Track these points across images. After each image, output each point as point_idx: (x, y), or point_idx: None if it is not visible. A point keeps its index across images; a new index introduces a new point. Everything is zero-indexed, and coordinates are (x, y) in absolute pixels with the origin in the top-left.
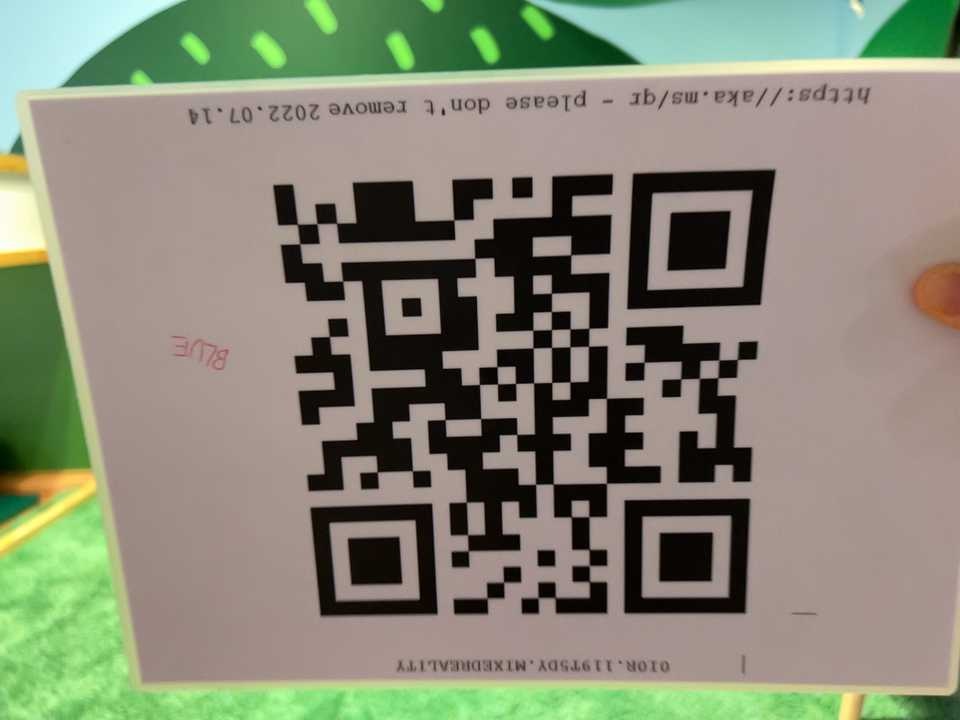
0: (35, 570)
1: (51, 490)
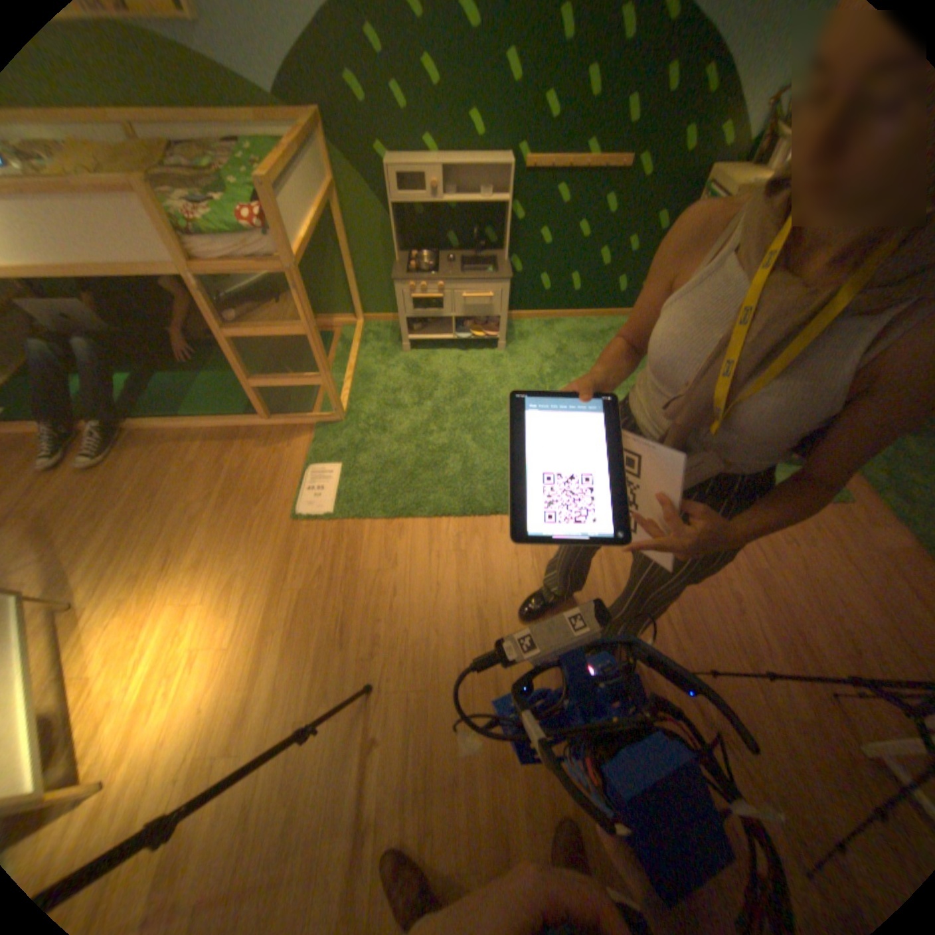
0: (377, 383)
1: (333, 326)
